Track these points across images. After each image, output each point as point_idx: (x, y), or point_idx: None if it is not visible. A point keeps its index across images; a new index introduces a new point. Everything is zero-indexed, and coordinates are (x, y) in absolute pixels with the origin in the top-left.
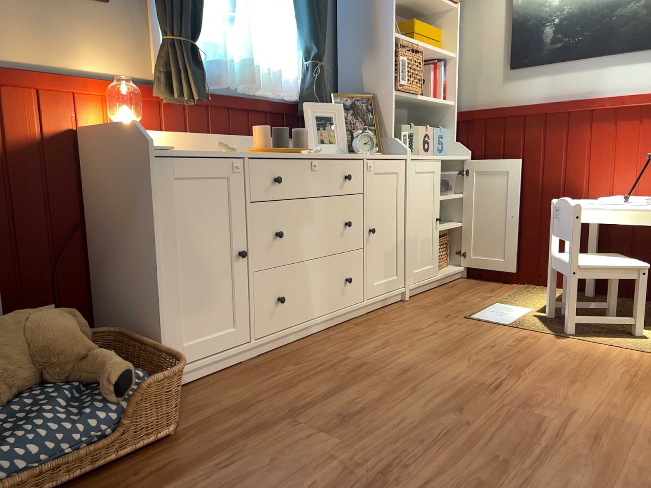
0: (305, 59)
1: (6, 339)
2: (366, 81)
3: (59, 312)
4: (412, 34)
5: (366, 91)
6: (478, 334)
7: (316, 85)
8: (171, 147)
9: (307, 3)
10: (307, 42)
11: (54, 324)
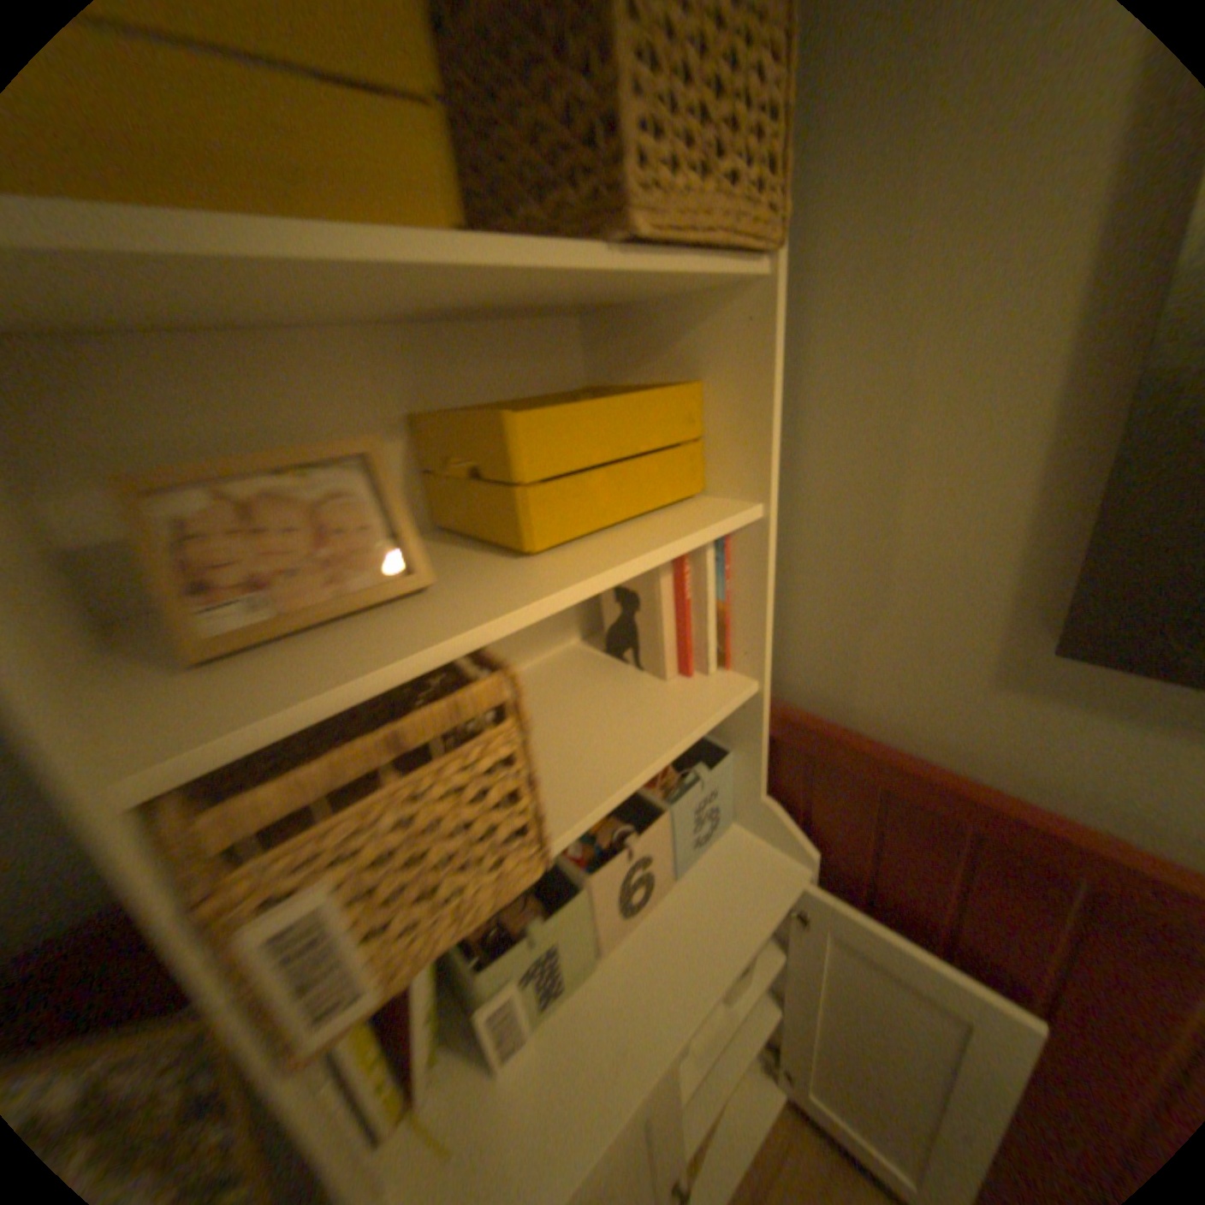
0: None
1: None
2: None
3: None
4: (514, 490)
5: None
6: None
7: None
8: None
9: None
10: None
11: None
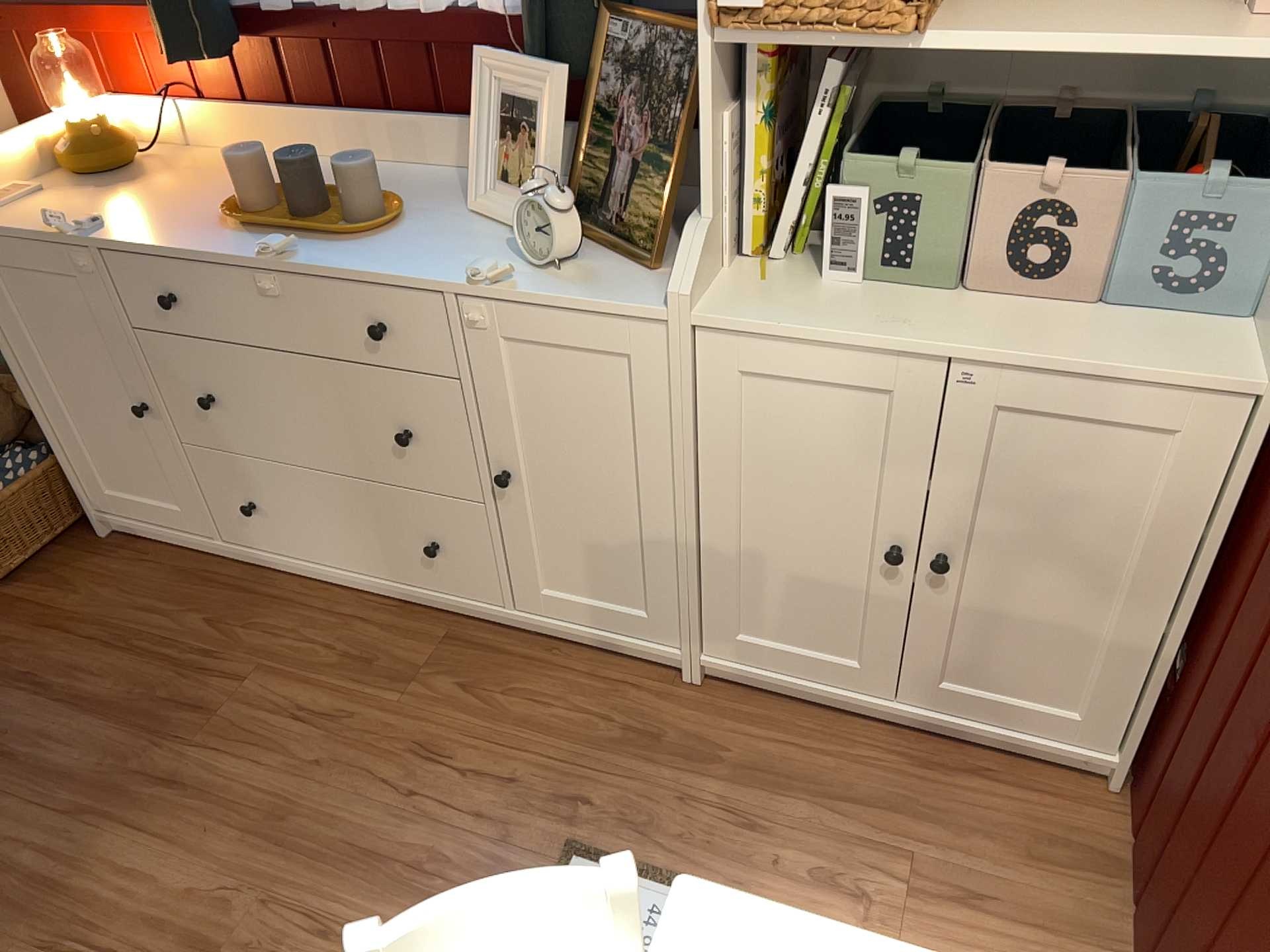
0: None
1: None
2: None
3: None
4: None
5: None
6: (420, 894)
7: None
8: None
9: None
10: None
11: None
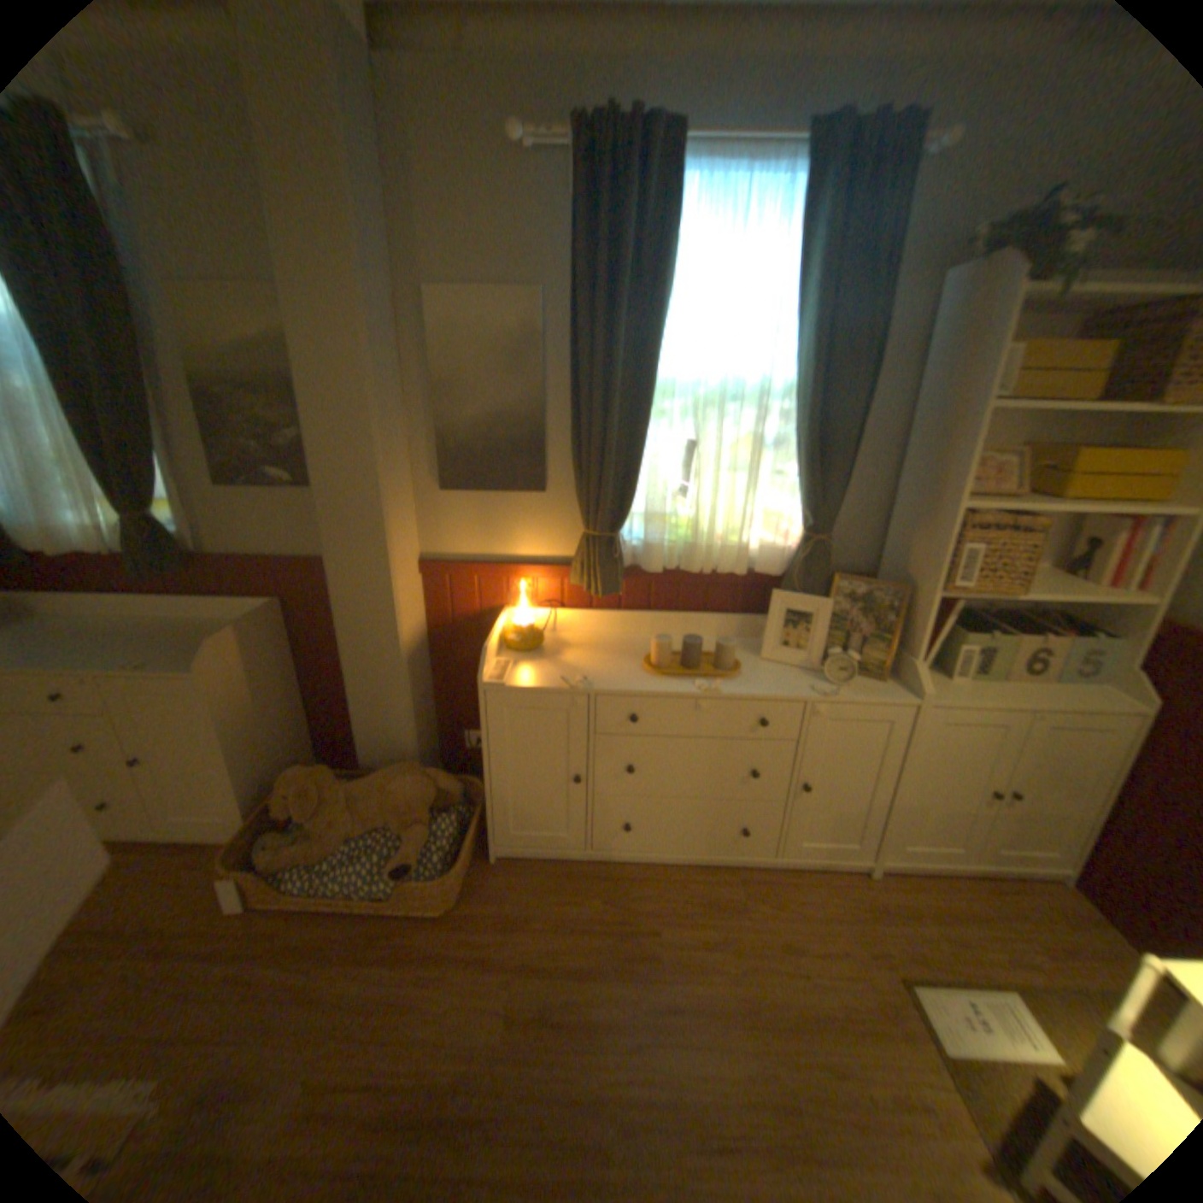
0: (803, 526)
1: (375, 793)
2: (912, 559)
3: (422, 778)
4: (1069, 475)
5: (909, 574)
6: (863, 1037)
7: (802, 567)
8: (505, 683)
9: (805, 460)
10: (803, 507)
11: (403, 793)
